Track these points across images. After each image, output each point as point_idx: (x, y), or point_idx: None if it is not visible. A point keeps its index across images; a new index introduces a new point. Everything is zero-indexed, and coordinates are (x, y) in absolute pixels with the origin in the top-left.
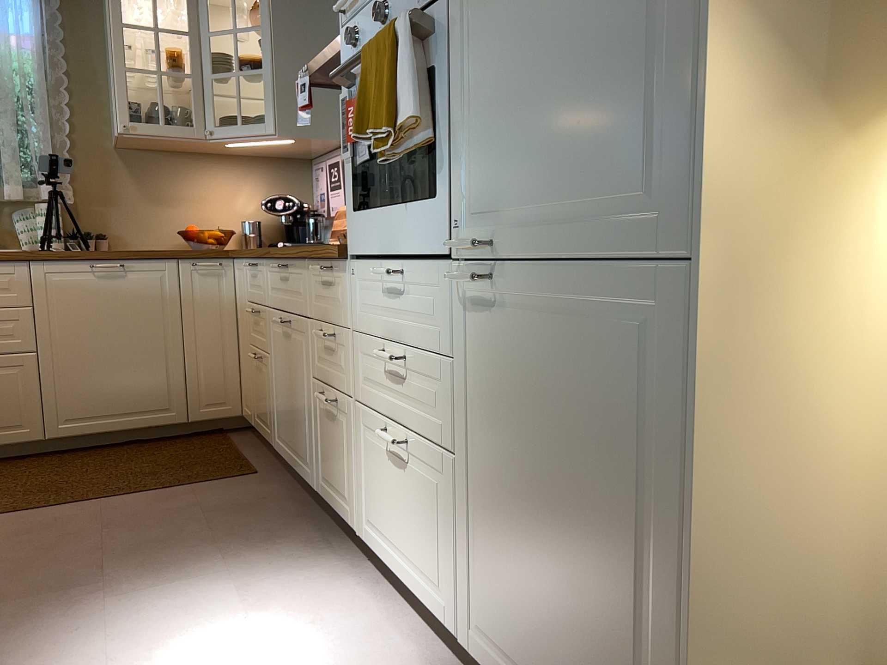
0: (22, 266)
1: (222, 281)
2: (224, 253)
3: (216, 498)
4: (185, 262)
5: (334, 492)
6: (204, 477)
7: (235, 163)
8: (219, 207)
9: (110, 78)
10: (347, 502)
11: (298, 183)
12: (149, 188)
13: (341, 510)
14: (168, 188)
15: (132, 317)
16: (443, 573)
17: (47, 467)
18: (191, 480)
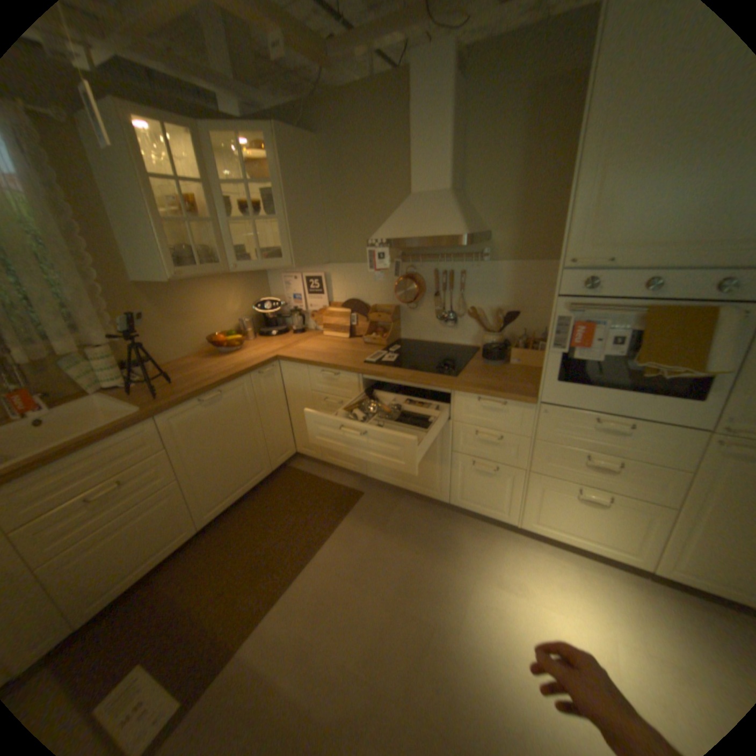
0: (149, 423)
1: (275, 378)
2: (275, 359)
3: (373, 523)
4: (254, 374)
5: (480, 505)
6: (339, 510)
7: (221, 278)
8: (218, 313)
9: (112, 219)
10: (502, 511)
11: (260, 284)
12: (167, 310)
13: (492, 514)
14: (181, 307)
15: (231, 425)
16: (639, 547)
17: (216, 551)
18: (336, 516)
